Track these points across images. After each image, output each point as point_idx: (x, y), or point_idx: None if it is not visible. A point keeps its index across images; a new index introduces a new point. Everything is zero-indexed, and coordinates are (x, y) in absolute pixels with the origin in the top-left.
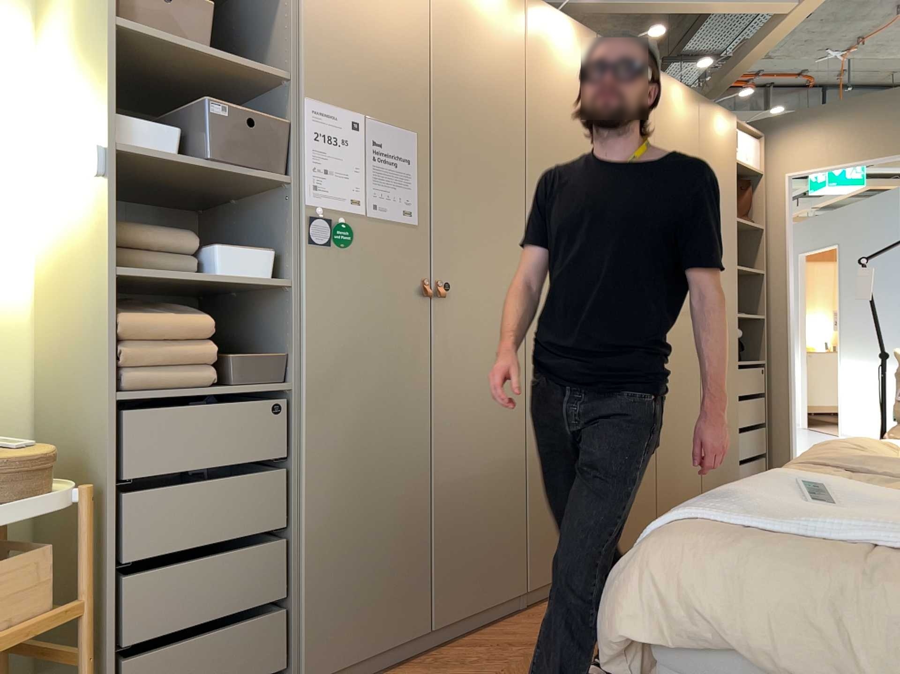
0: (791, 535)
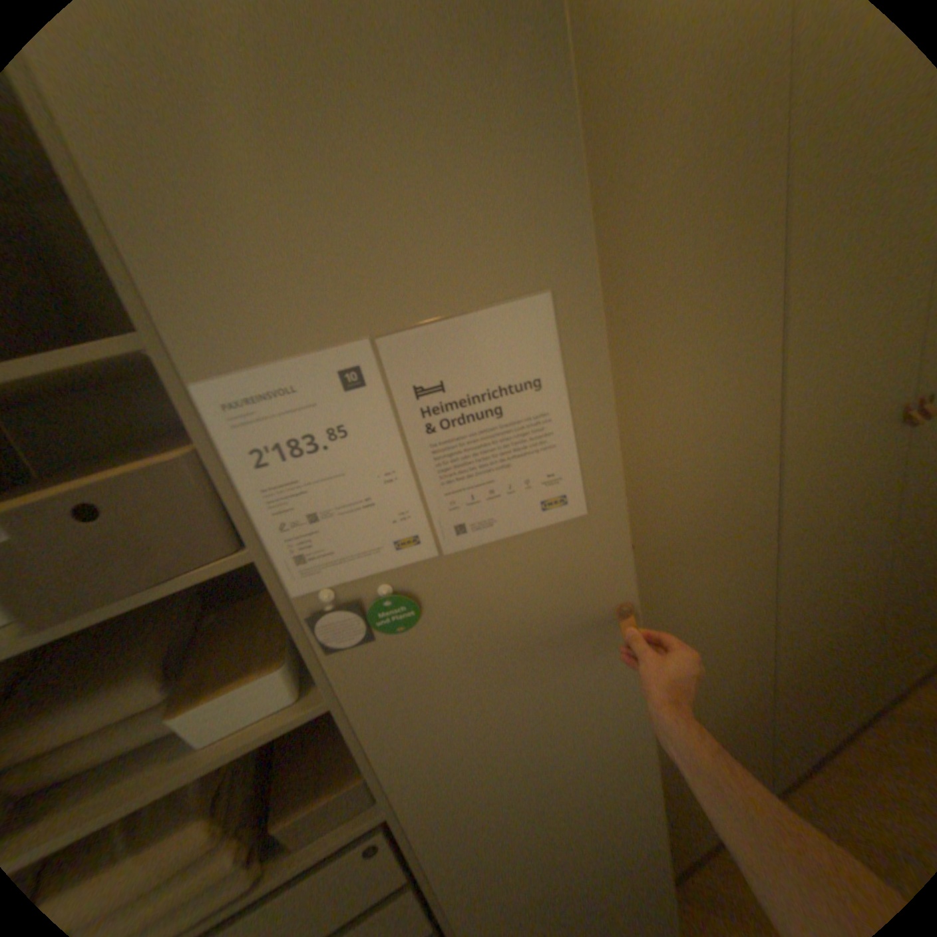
0: None
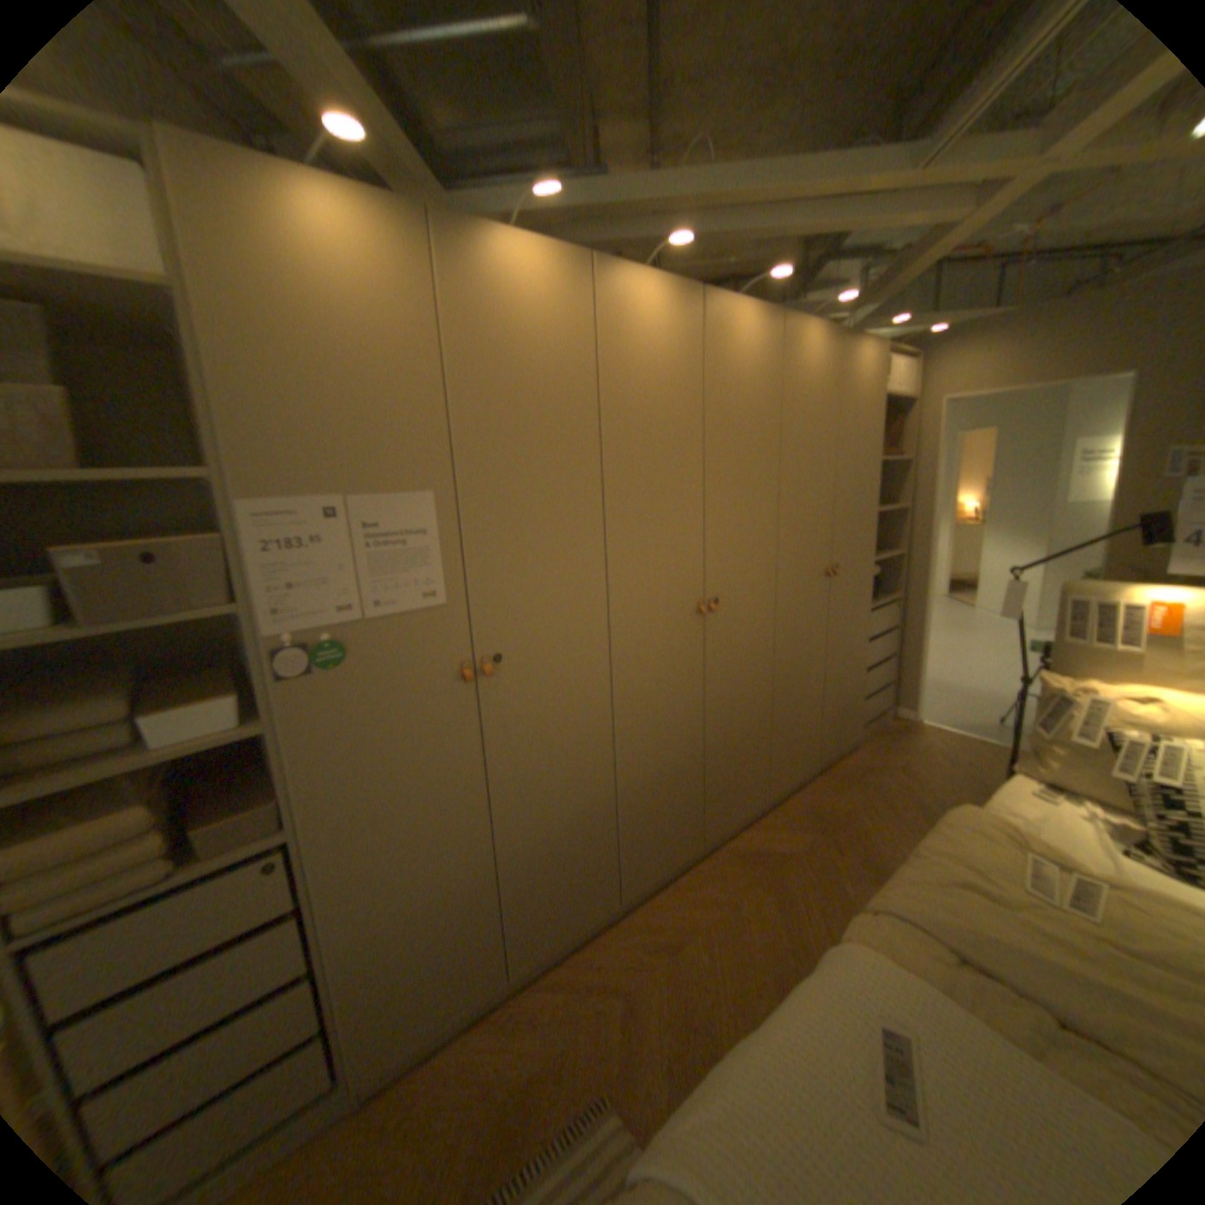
0: None
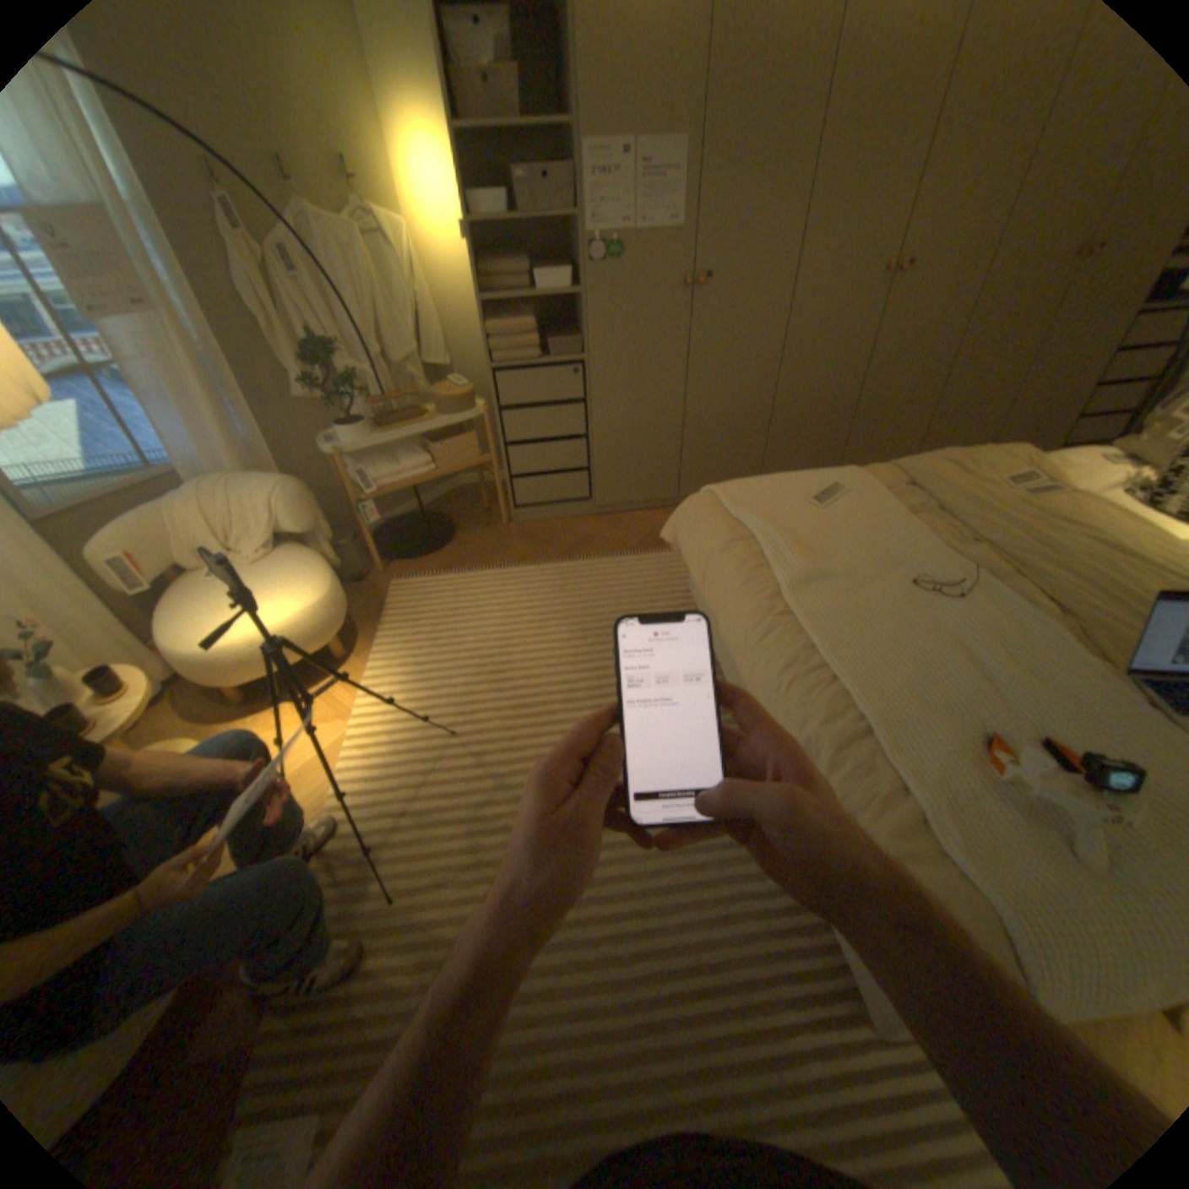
0: (736, 515)
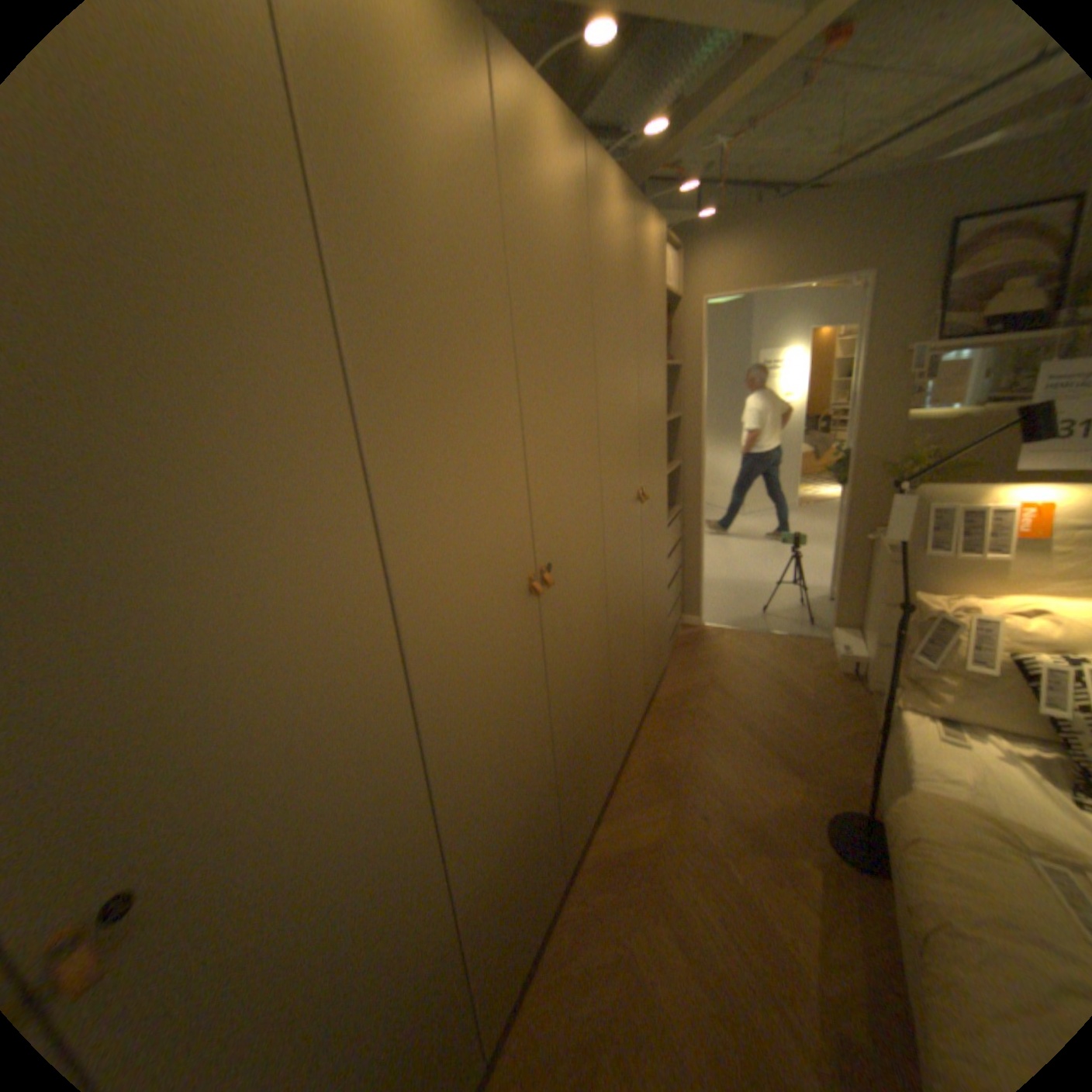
0: None
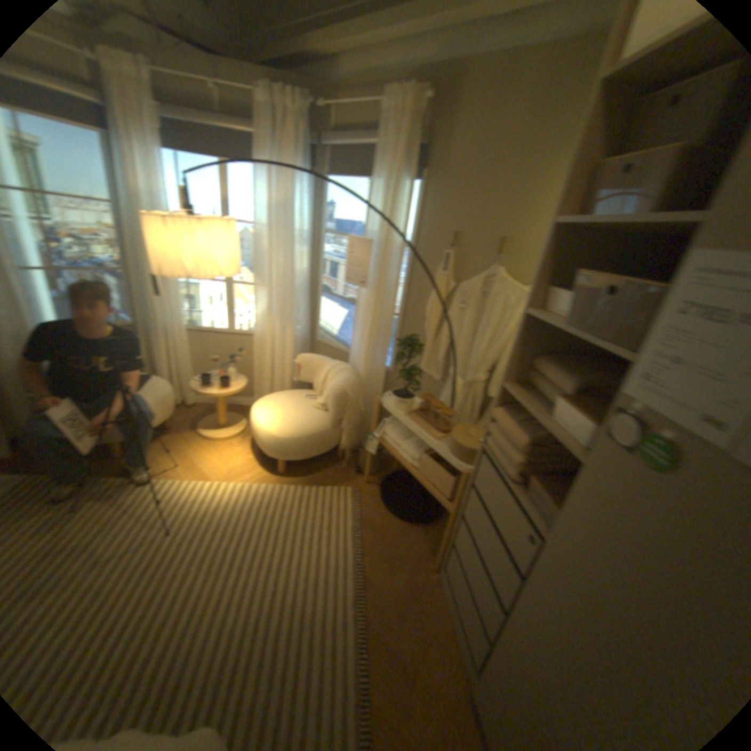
0: None
